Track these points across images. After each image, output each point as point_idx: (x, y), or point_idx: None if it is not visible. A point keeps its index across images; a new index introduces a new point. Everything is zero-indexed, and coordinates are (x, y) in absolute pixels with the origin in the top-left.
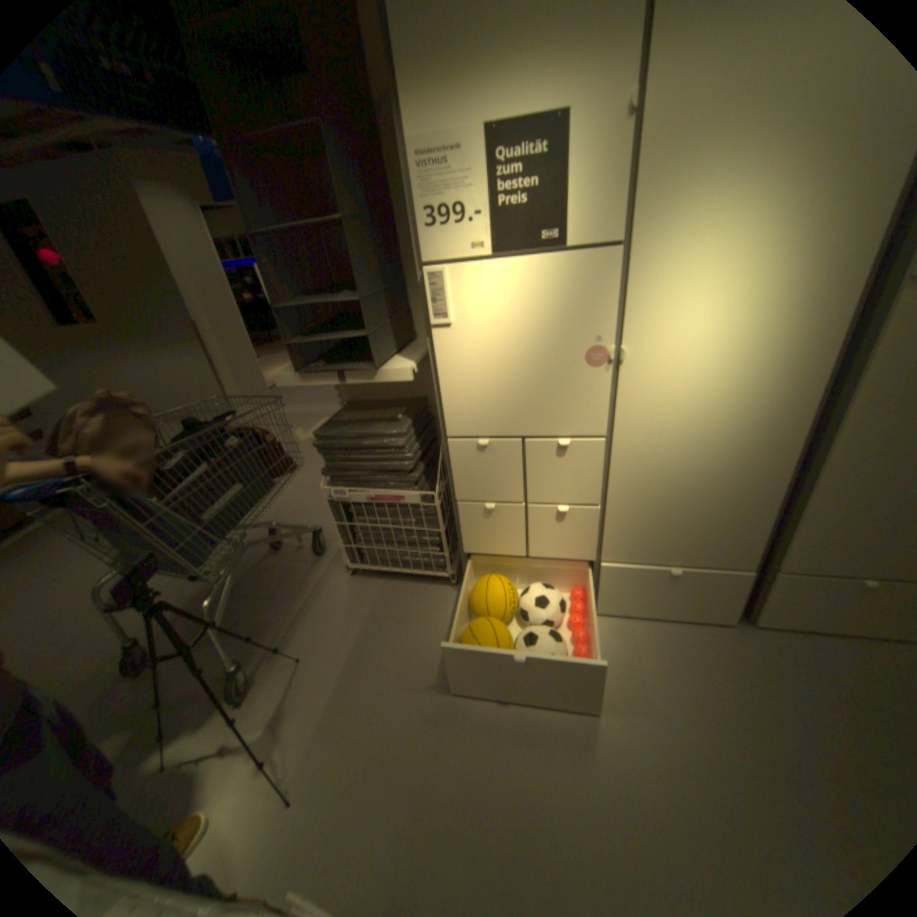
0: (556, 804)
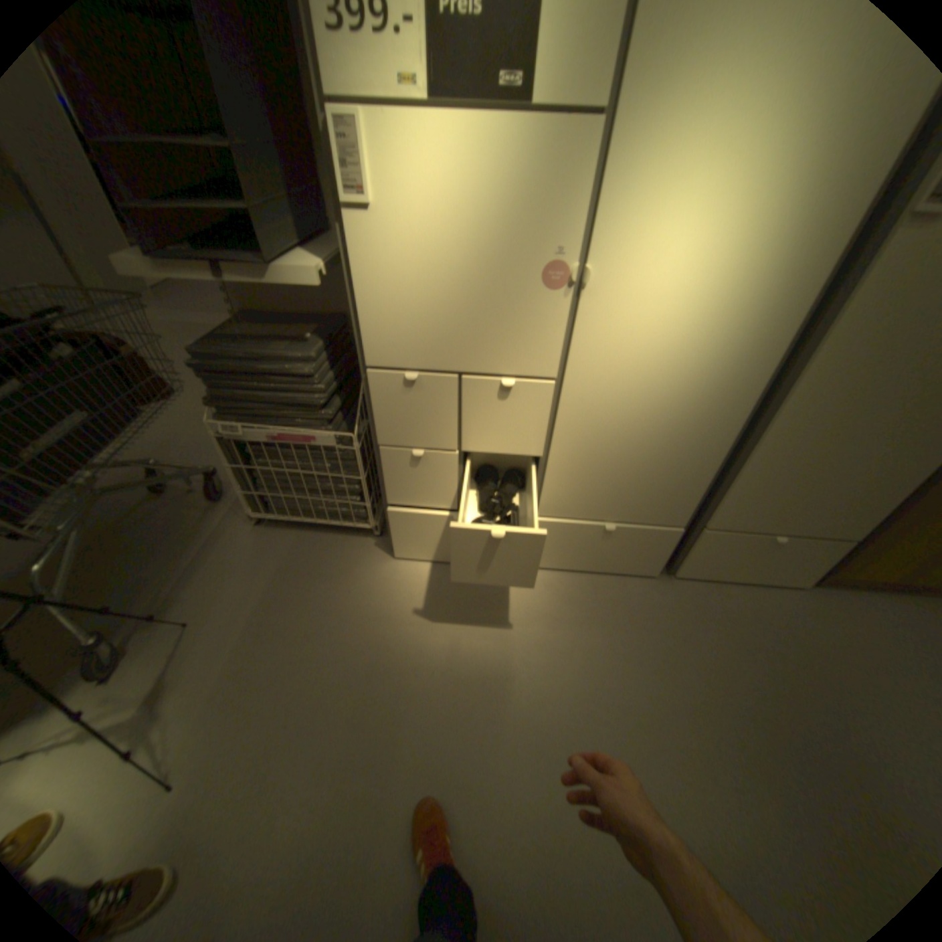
0: (473, 757)
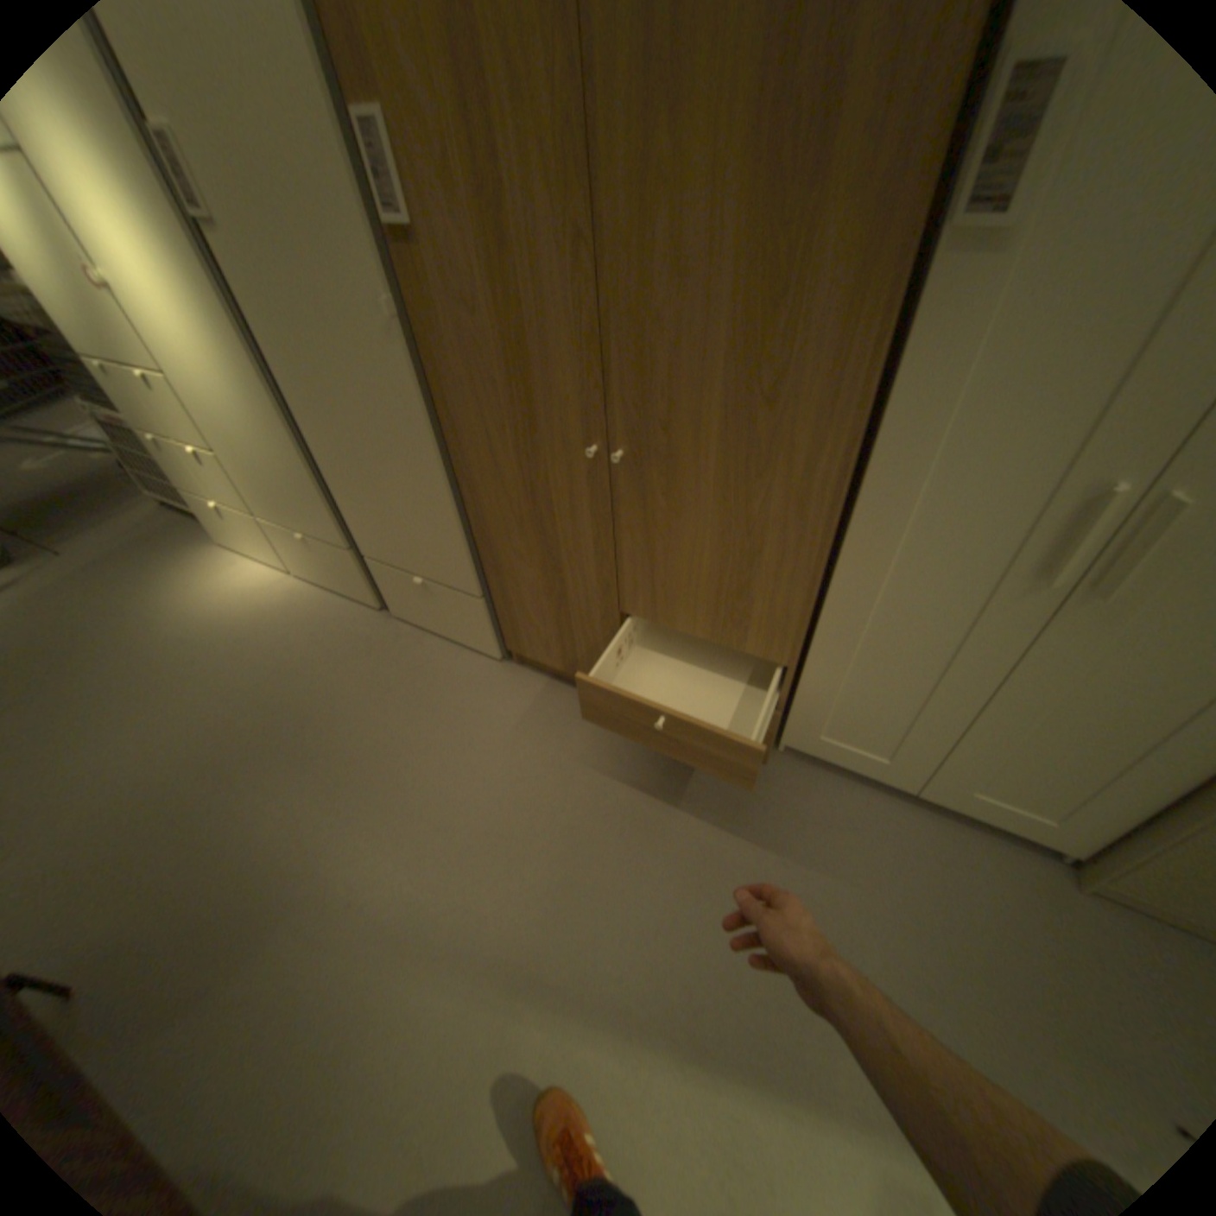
0: (114, 676)
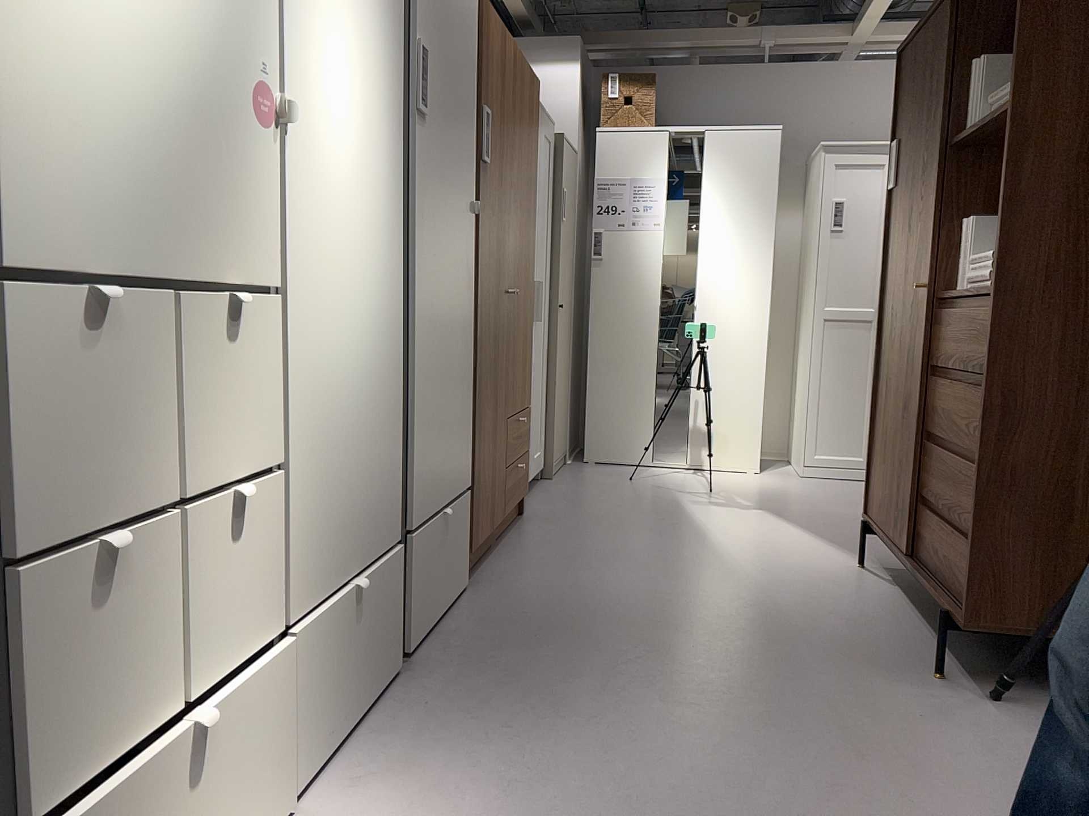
0: None
